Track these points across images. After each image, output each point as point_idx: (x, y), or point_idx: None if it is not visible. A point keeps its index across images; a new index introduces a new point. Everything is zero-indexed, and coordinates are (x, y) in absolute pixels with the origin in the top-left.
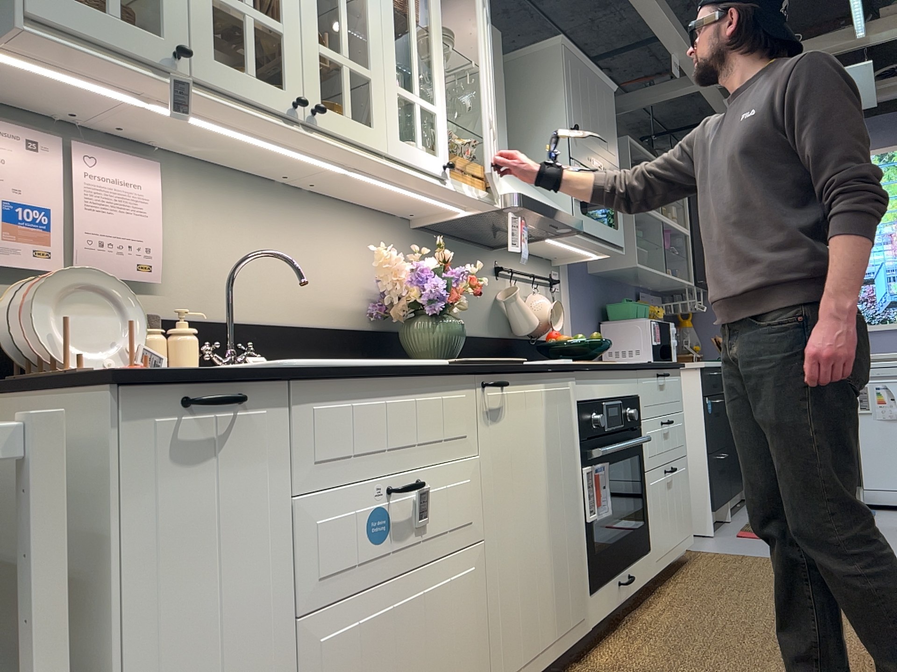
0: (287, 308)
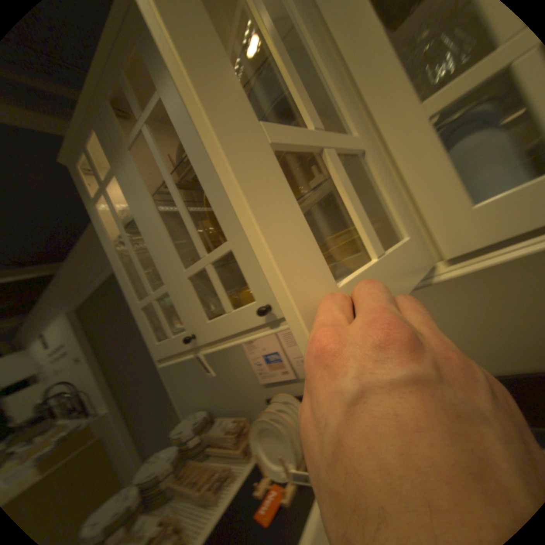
0: (487, 360)
